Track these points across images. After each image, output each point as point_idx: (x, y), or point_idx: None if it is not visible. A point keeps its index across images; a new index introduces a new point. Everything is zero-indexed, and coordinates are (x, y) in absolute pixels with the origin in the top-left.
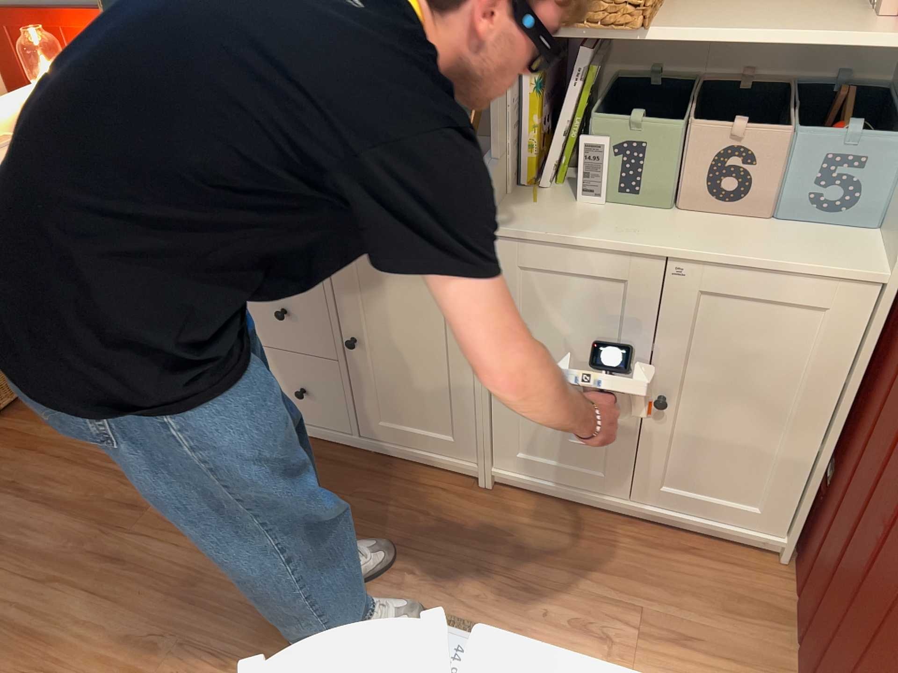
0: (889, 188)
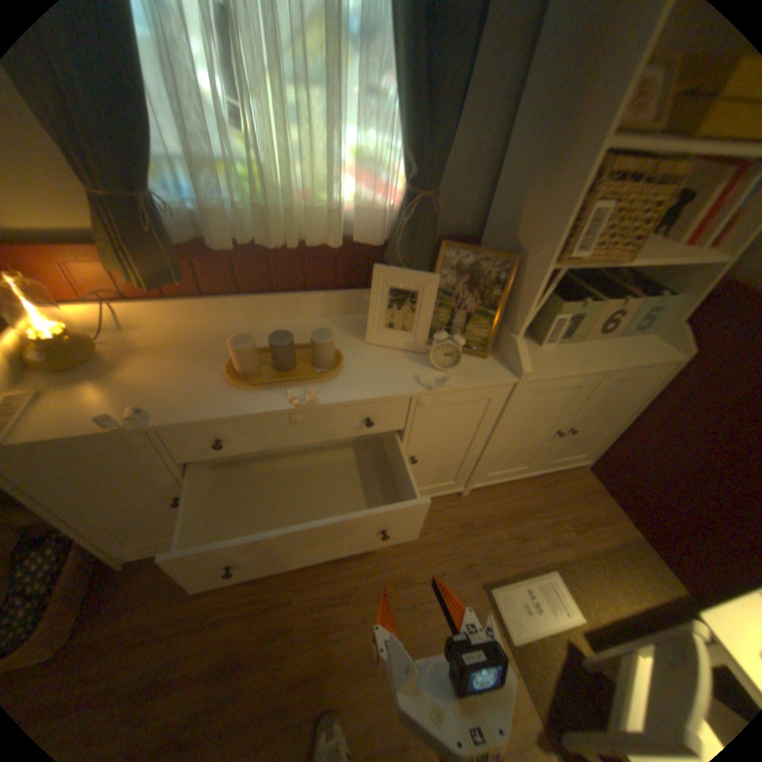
0: (672, 317)
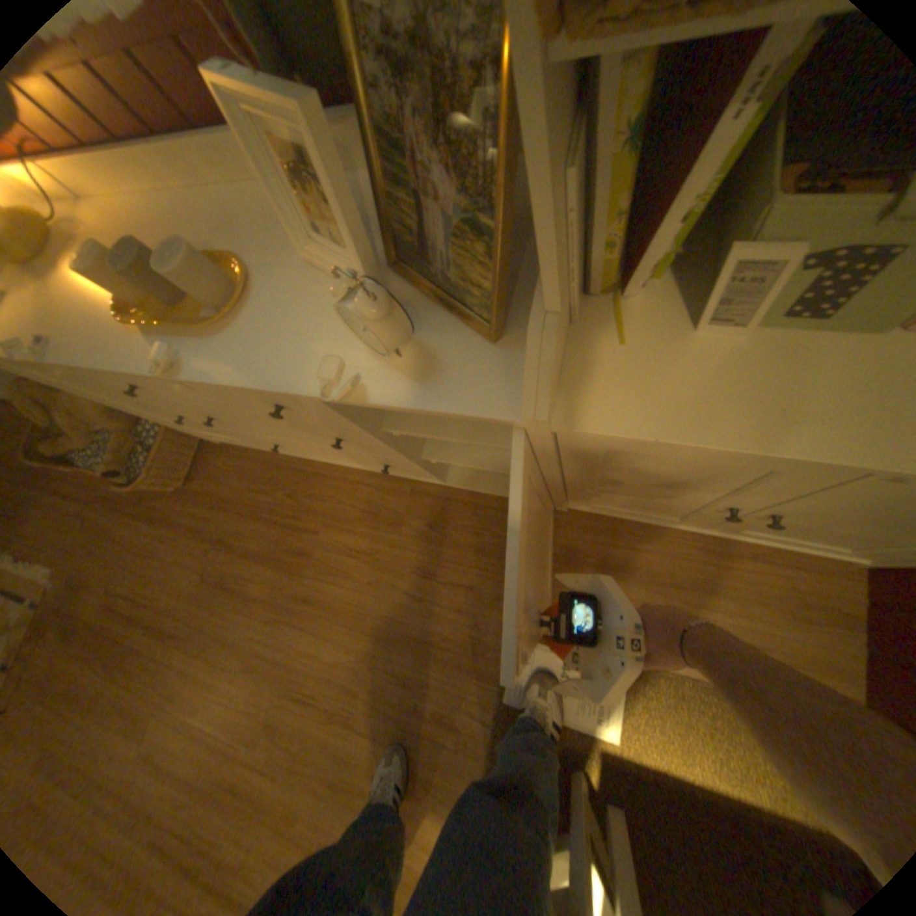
0: None
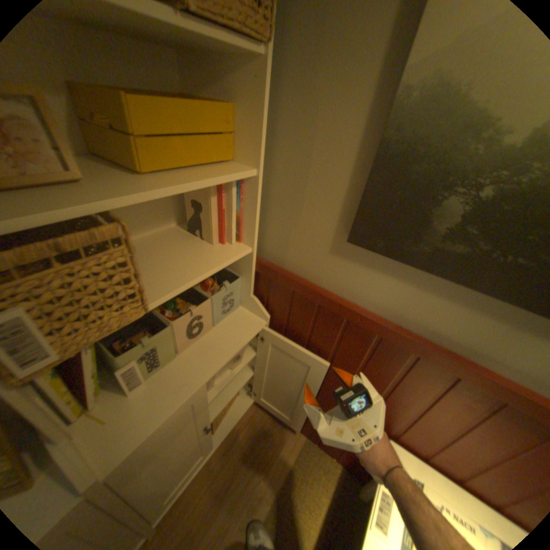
0: (244, 292)
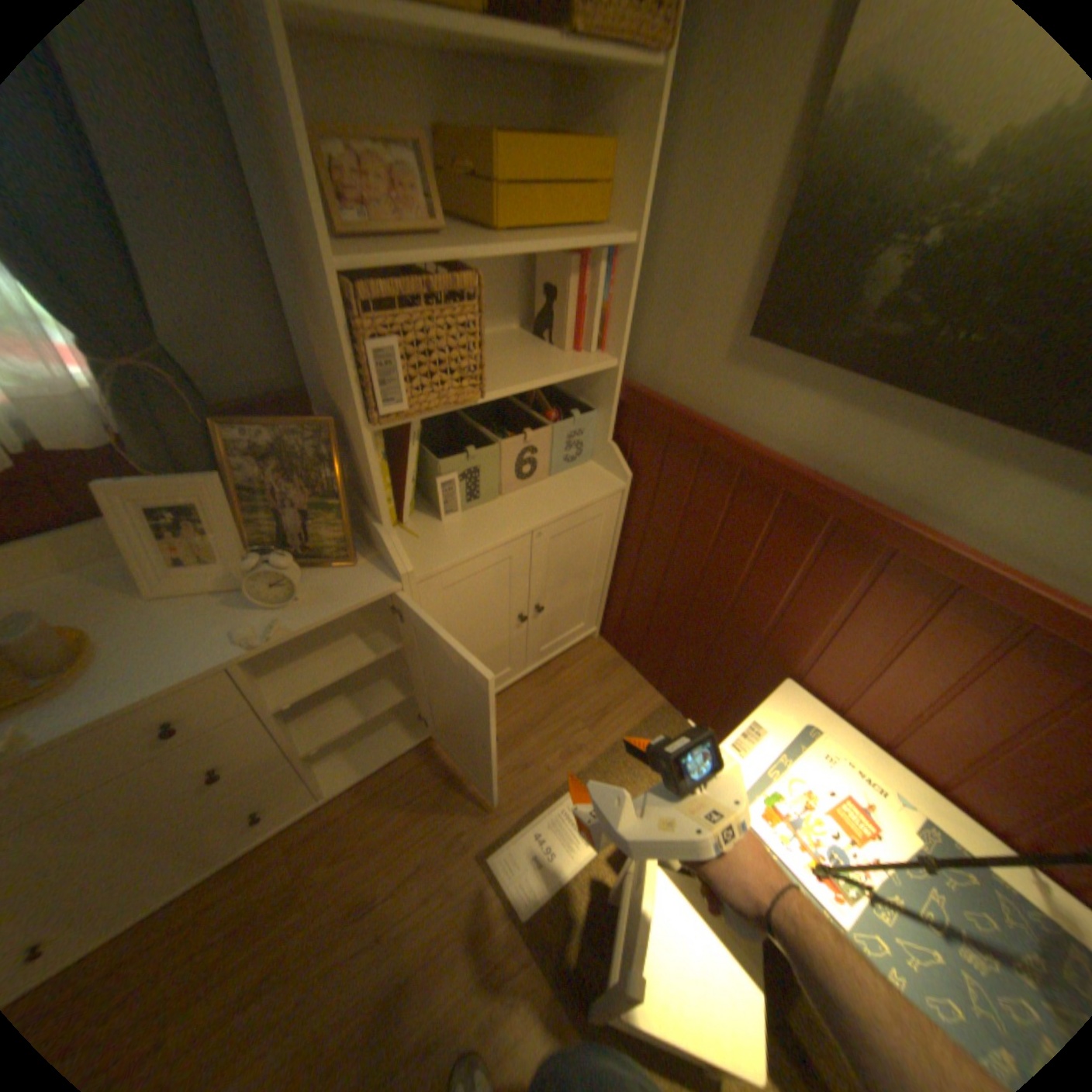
0: (598, 438)
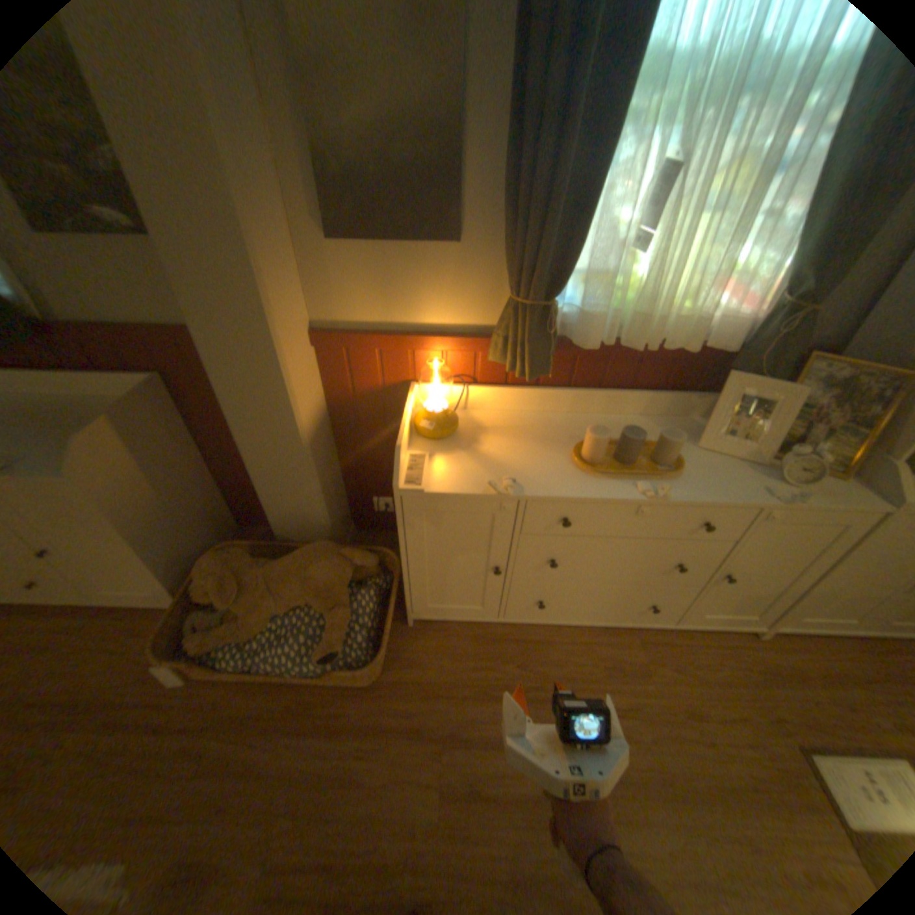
0: None
